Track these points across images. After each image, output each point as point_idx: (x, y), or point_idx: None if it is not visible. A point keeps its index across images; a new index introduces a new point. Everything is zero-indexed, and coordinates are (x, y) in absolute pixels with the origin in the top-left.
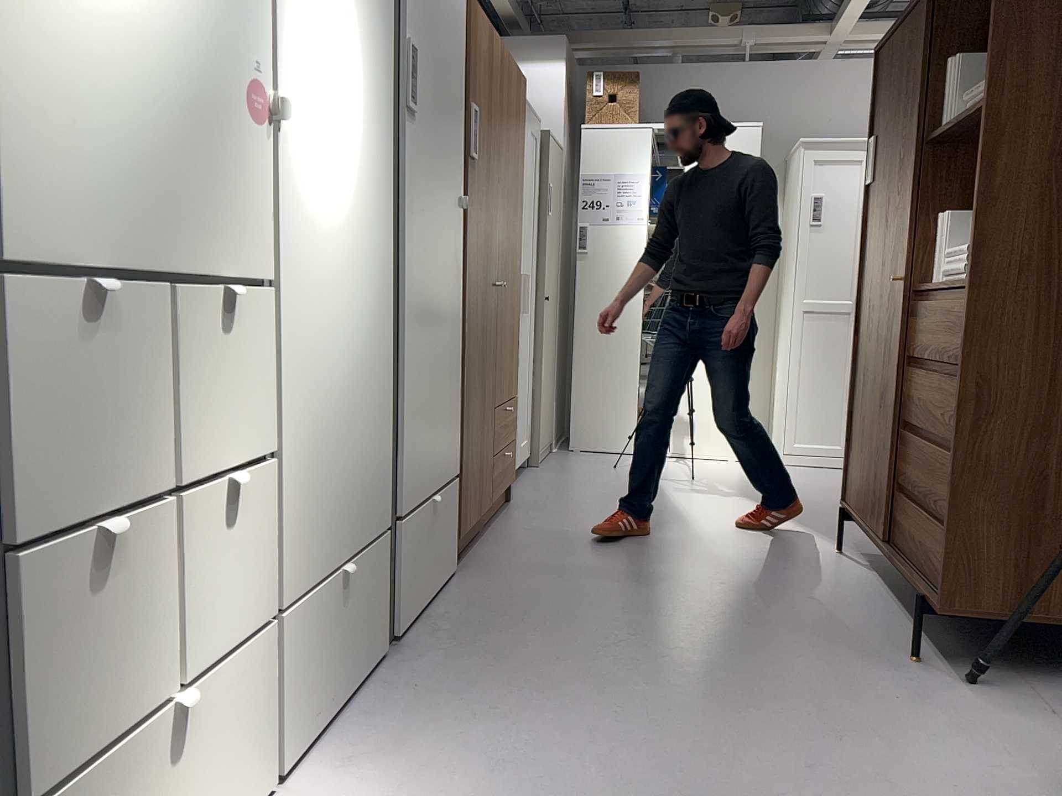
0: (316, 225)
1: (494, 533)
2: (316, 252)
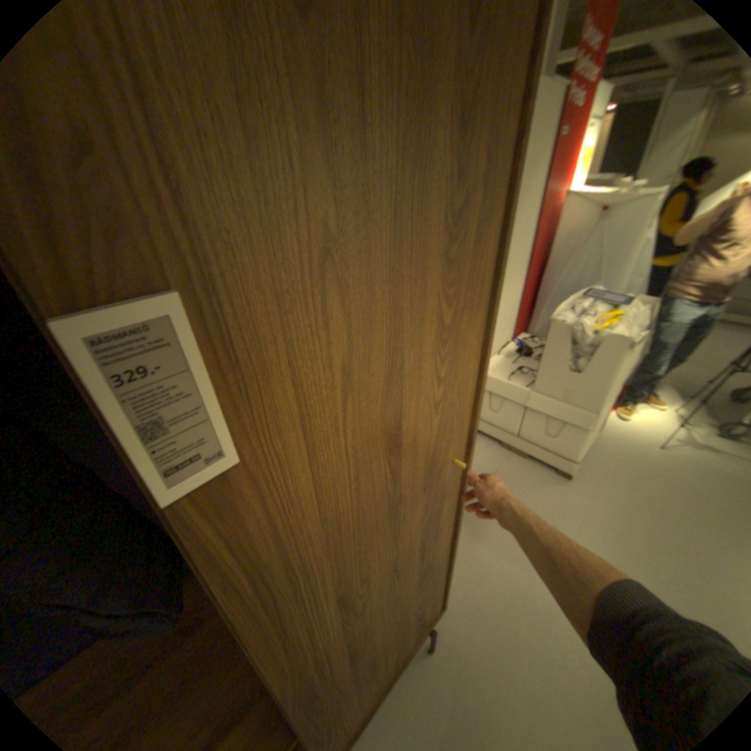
0: None
1: None
2: None
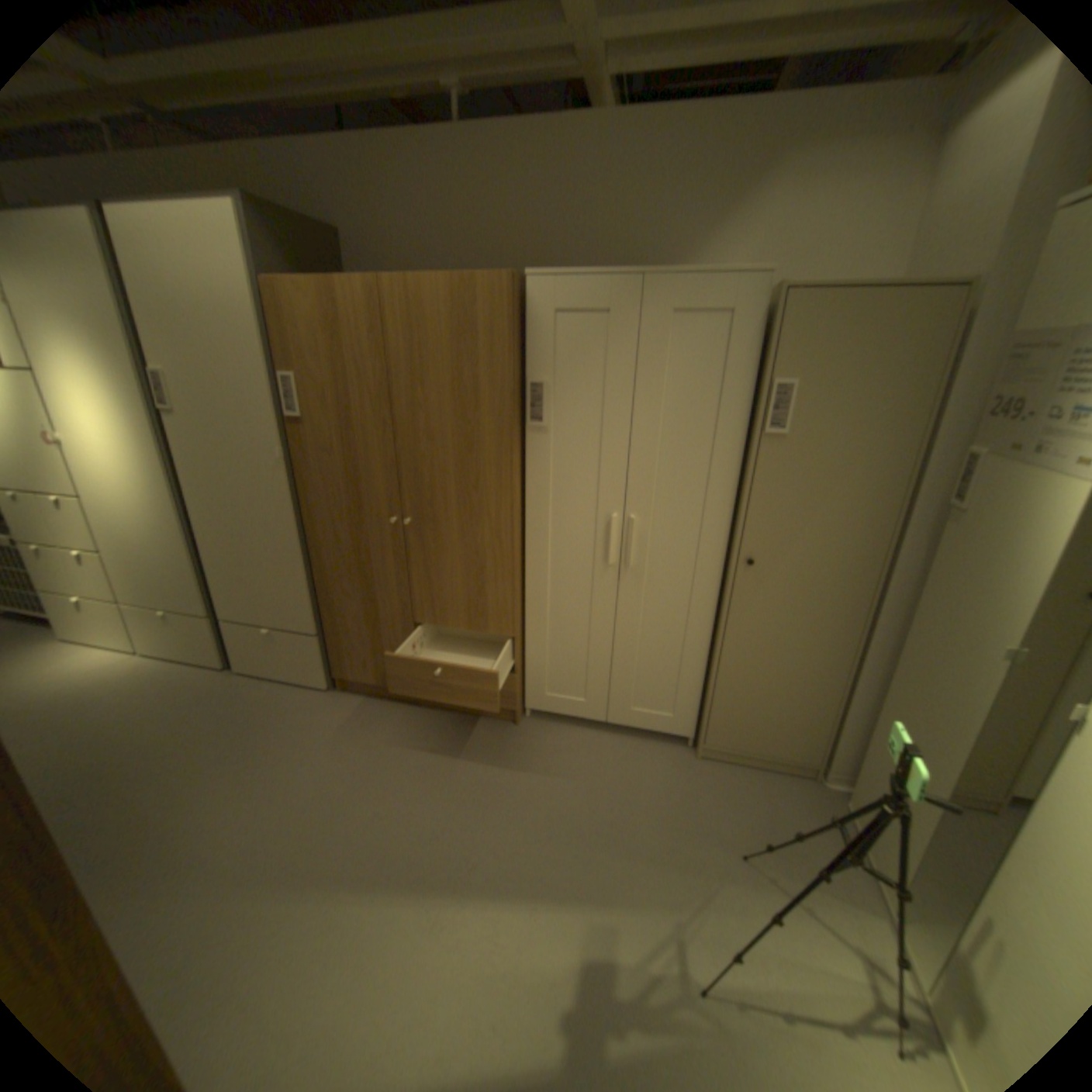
0: (107, 480)
1: (423, 714)
2: (111, 490)
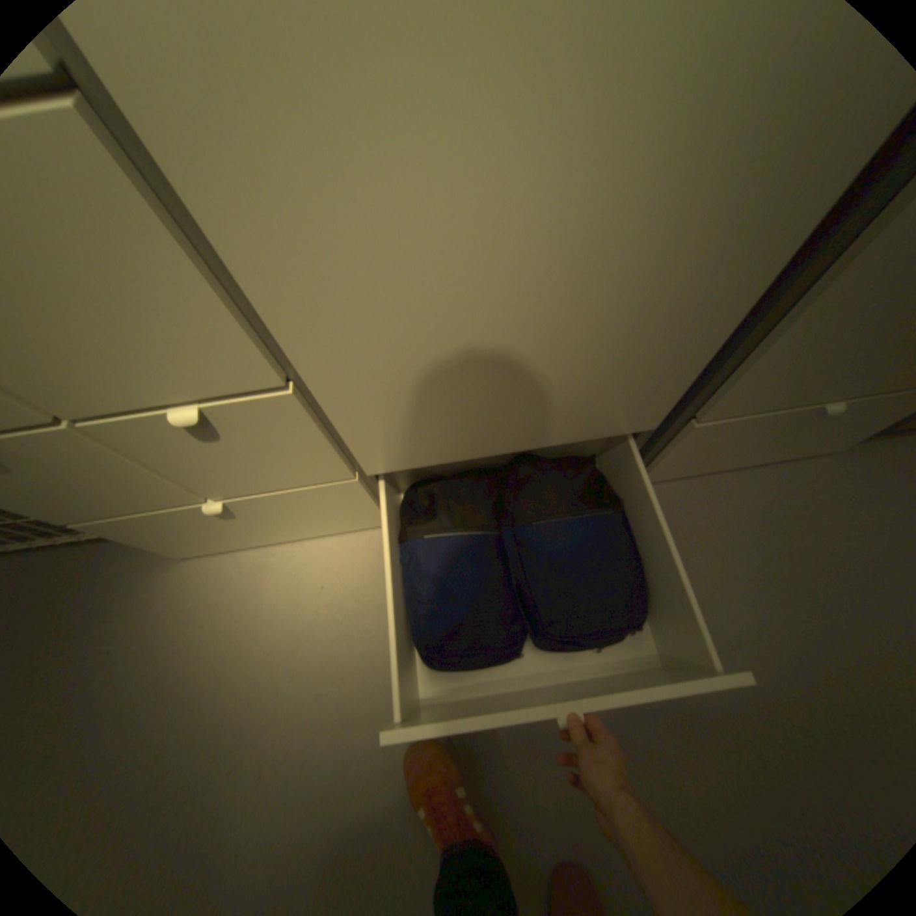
0: None
1: None
2: None
